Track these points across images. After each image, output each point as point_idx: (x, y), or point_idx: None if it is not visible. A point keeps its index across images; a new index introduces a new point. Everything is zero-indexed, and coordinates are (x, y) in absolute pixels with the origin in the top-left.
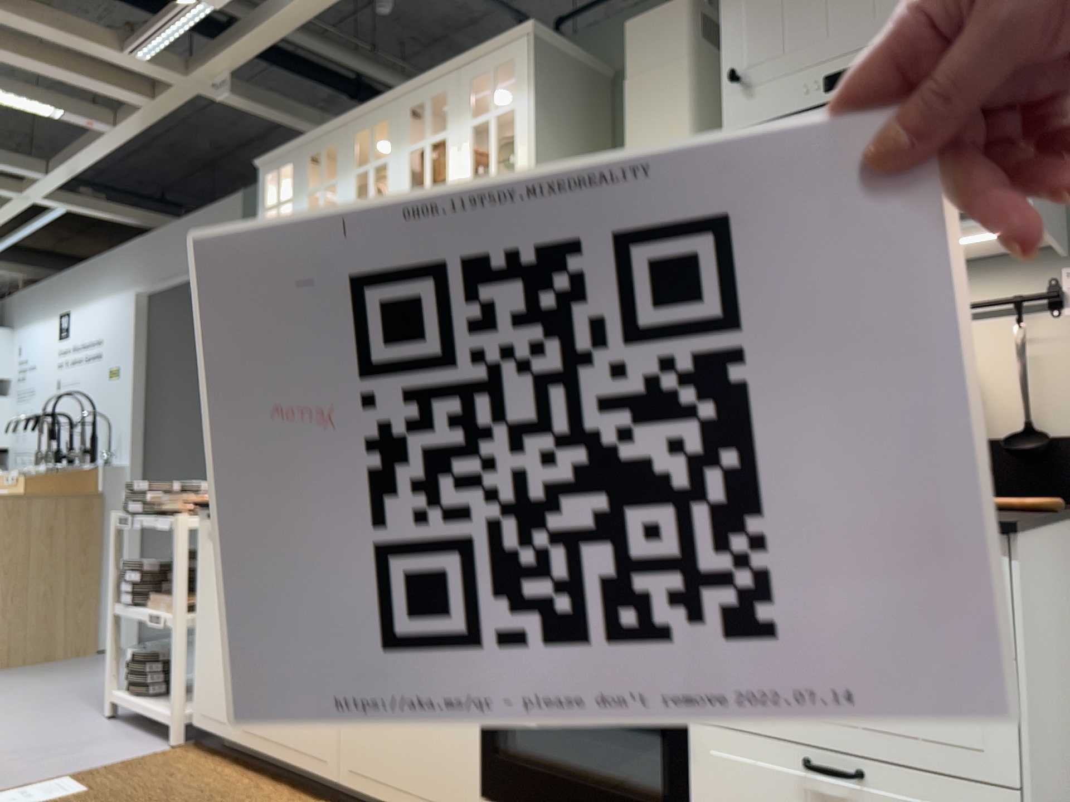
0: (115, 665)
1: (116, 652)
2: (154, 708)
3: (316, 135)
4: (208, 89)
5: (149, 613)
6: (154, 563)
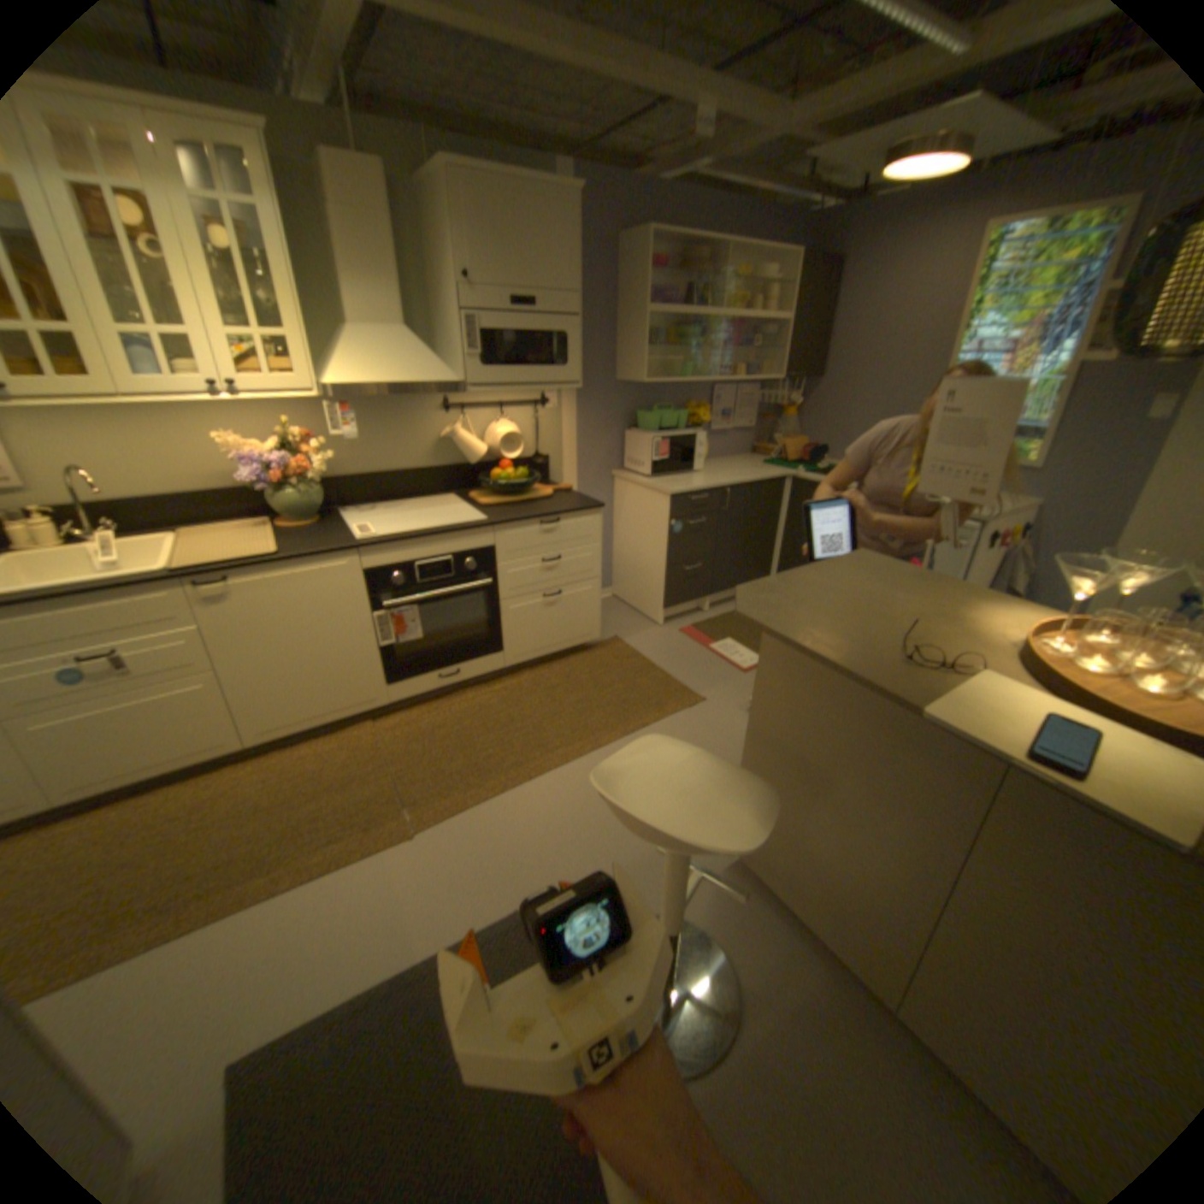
0: None
1: None
2: None
3: None
4: None
5: None
6: None
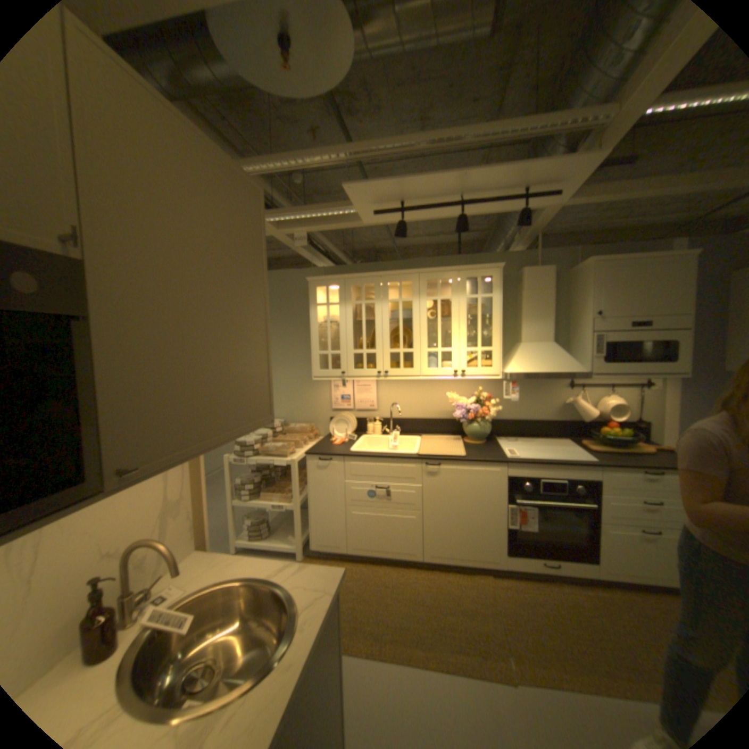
0: (235, 529)
1: (235, 523)
2: (277, 546)
3: (359, 275)
4: (283, 235)
5: (270, 505)
6: (253, 477)
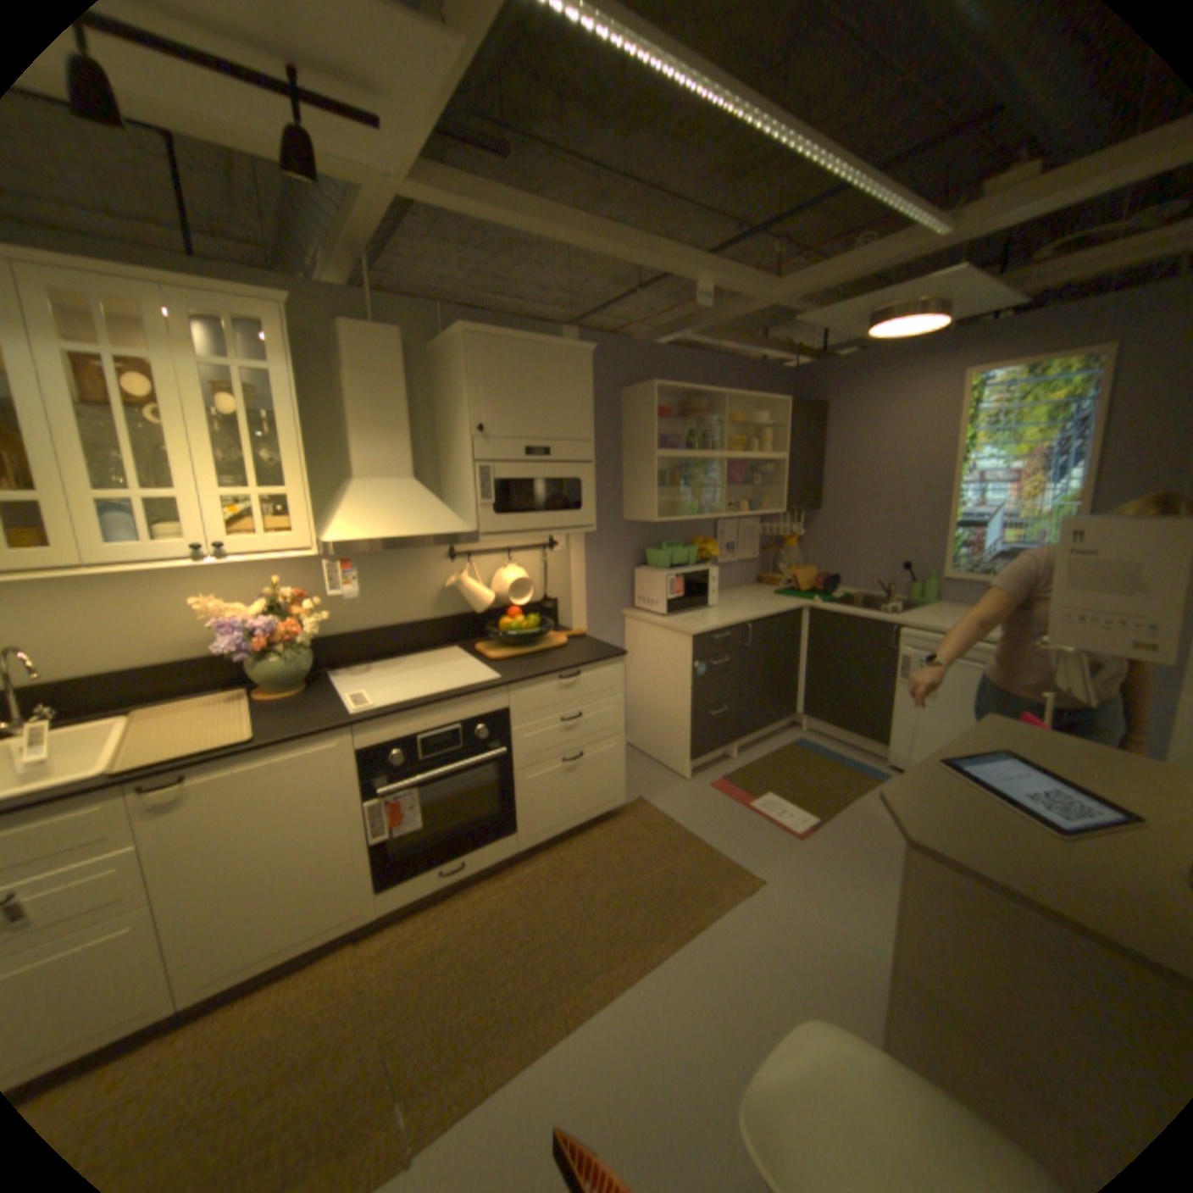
0: None
1: None
2: None
3: None
4: None
5: None
6: None
